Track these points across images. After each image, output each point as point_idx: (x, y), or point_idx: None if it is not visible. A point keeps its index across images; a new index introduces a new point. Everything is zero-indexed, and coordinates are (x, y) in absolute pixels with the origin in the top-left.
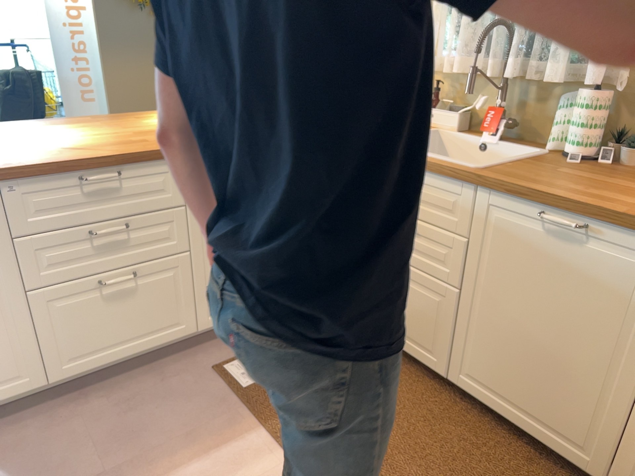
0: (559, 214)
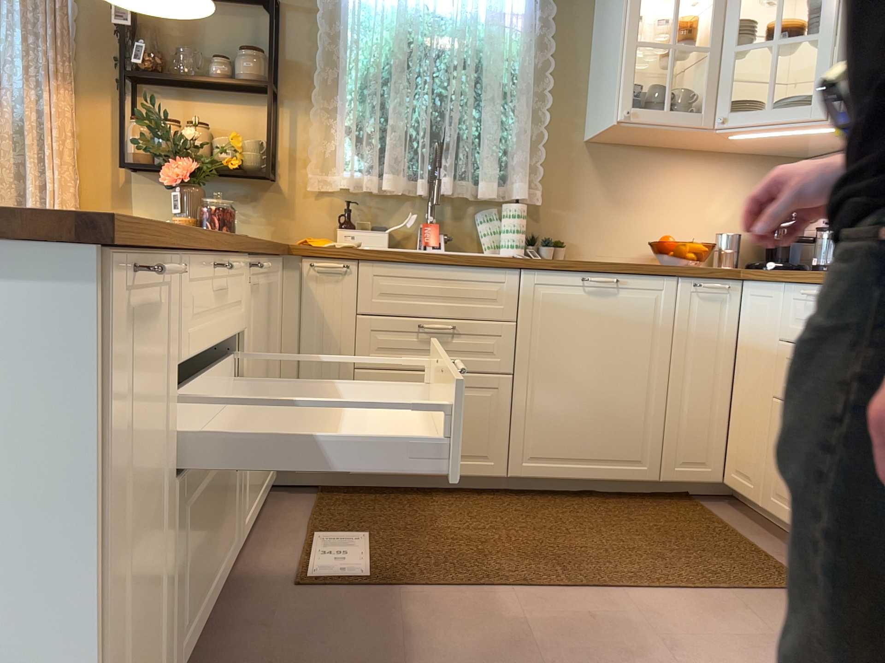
0: (598, 276)
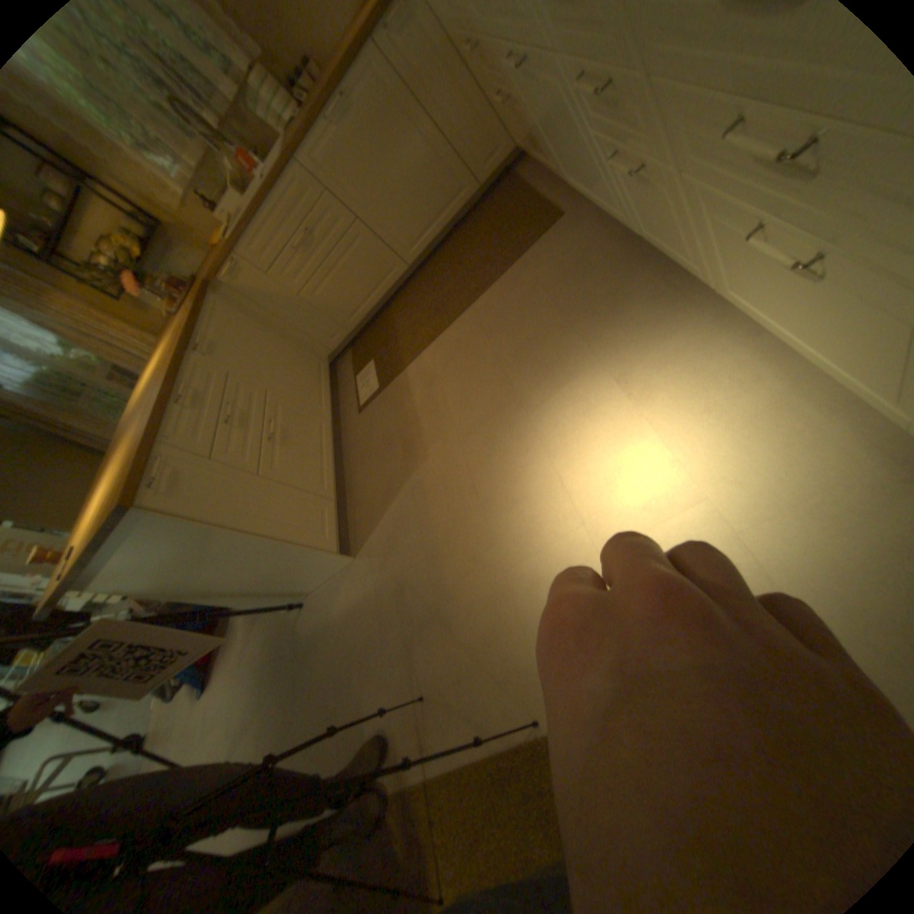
0: (330, 105)
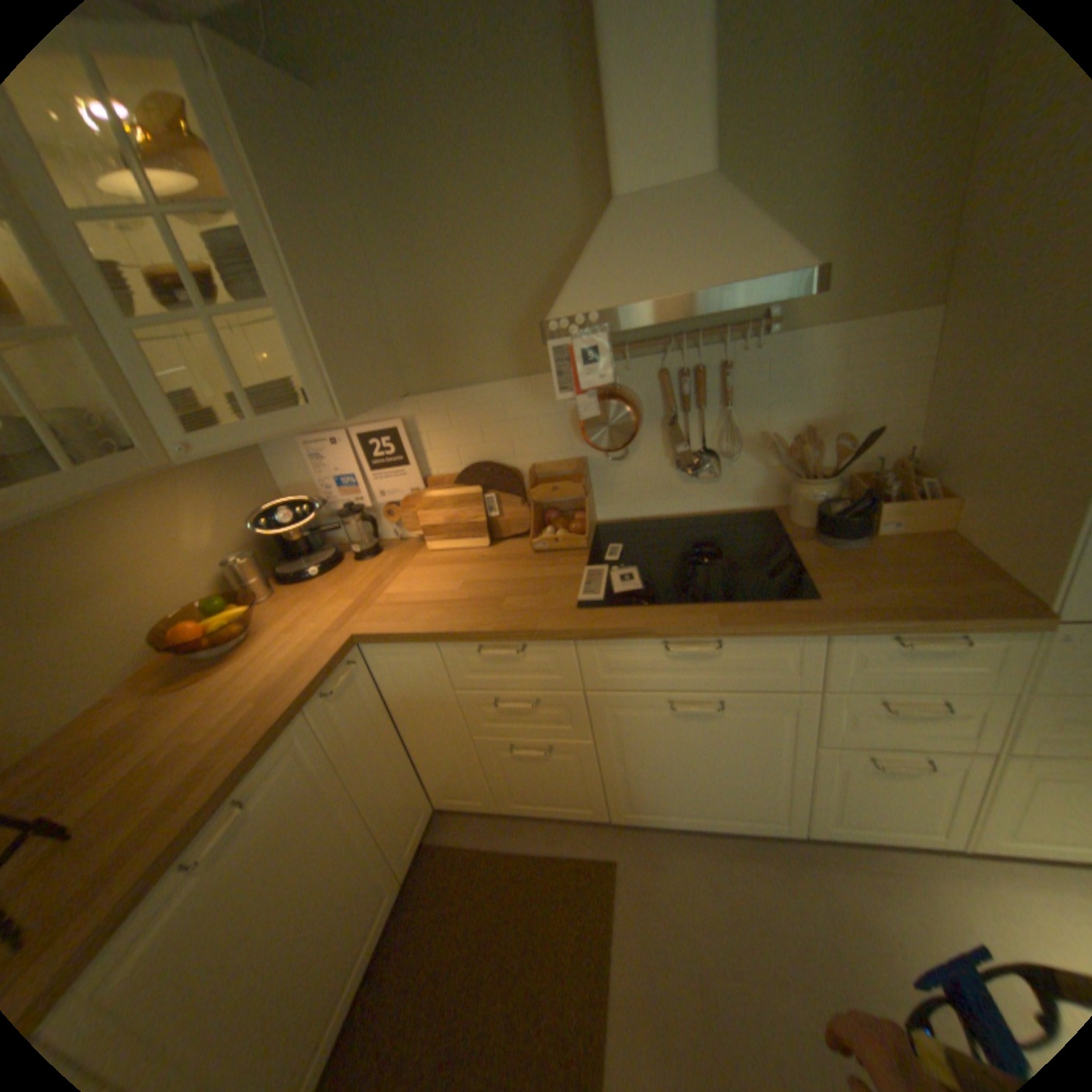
0: (200, 838)
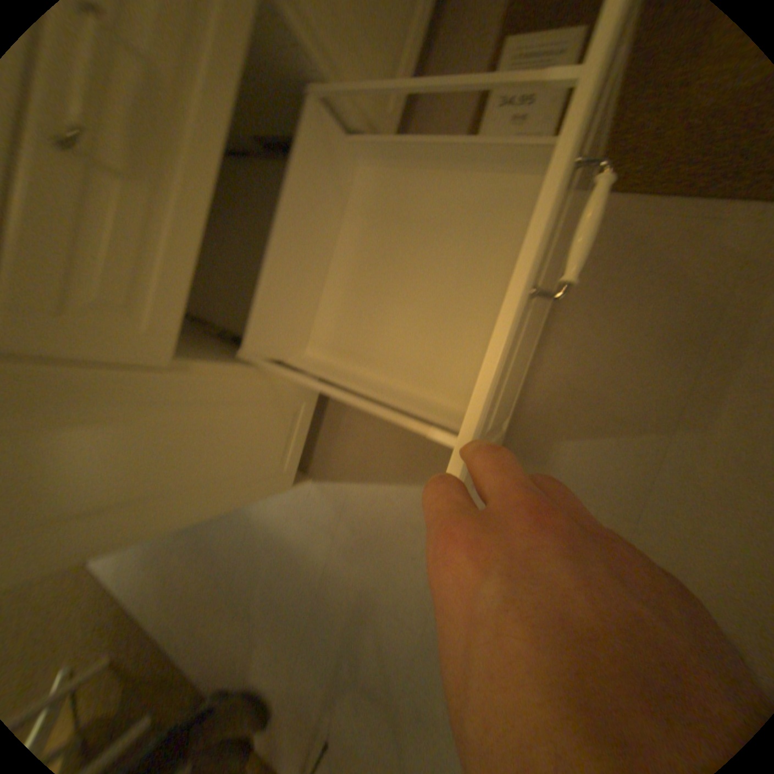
0: None
